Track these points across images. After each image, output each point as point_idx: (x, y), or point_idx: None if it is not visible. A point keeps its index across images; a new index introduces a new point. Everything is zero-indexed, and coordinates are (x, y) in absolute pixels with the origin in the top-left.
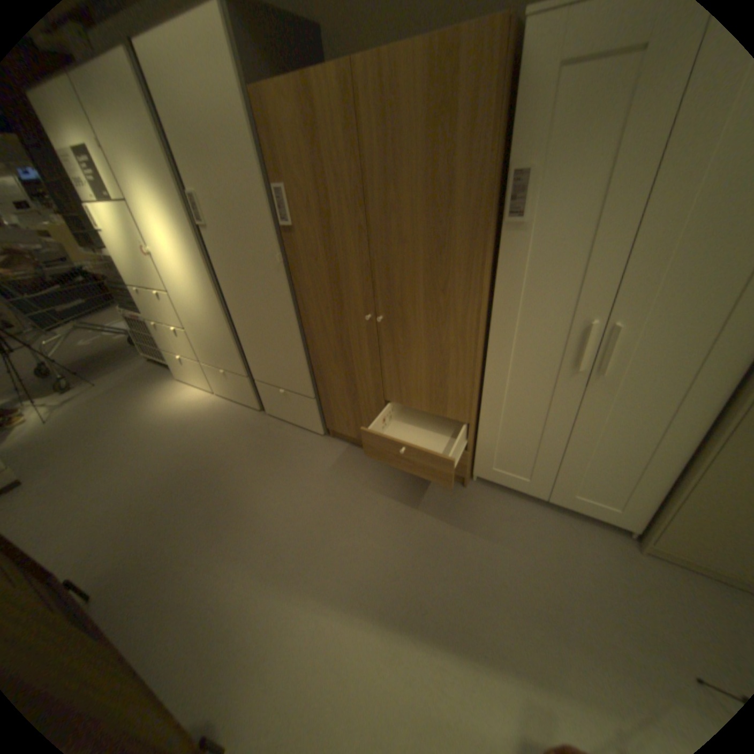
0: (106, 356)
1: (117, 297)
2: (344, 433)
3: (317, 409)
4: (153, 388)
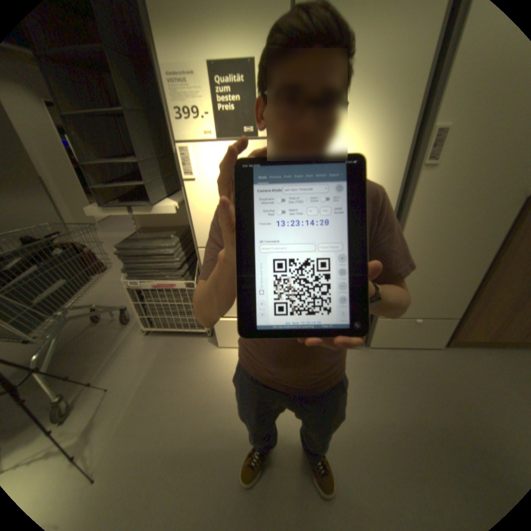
0: (70, 345)
1: (128, 265)
2: (475, 341)
3: (455, 327)
4: (200, 365)
